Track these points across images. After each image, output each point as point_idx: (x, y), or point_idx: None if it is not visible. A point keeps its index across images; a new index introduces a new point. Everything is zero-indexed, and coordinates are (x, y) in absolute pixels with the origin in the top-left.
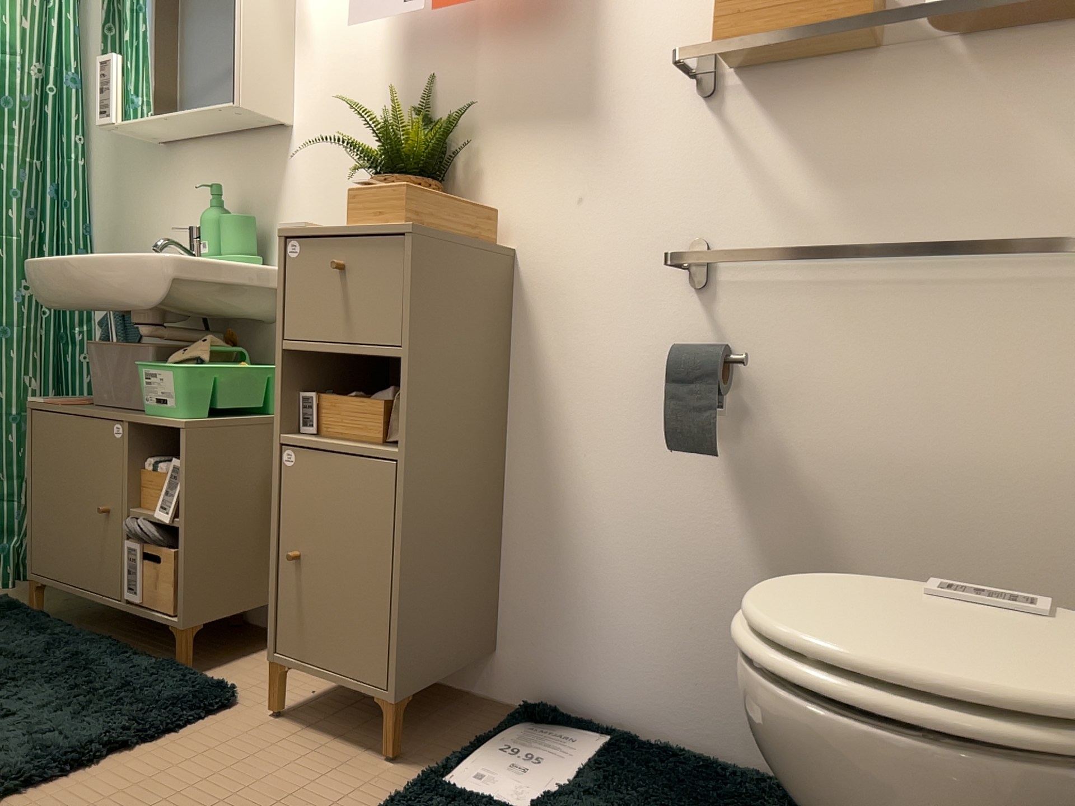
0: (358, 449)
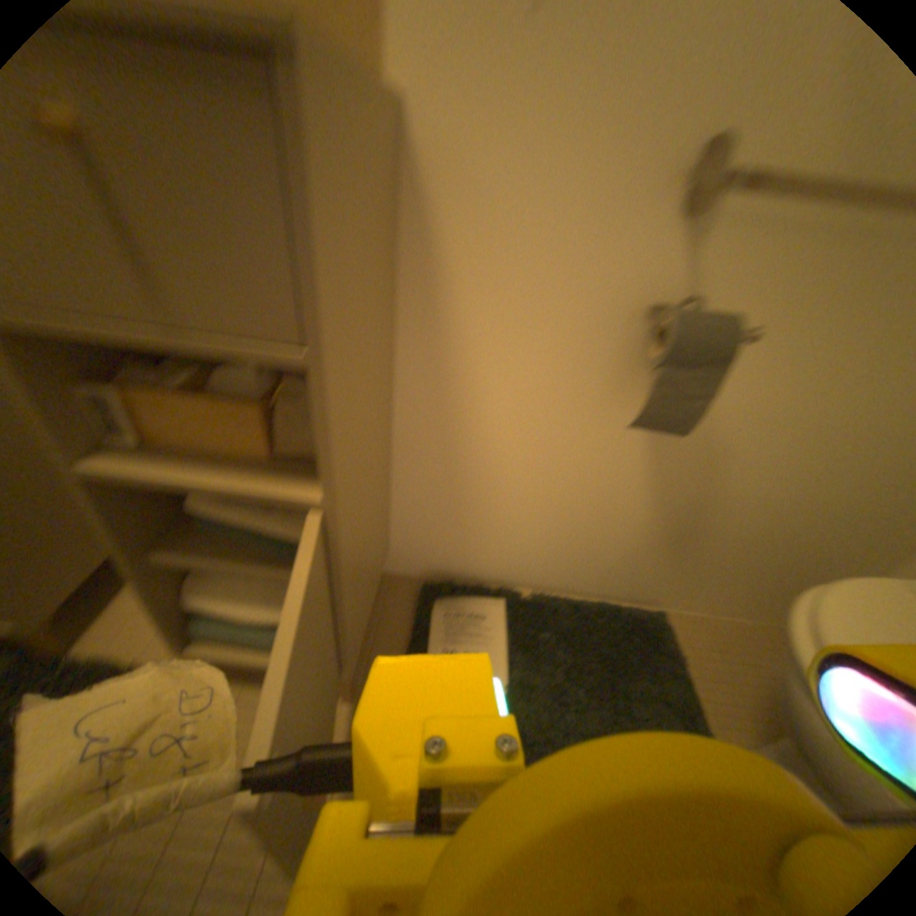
0: (243, 492)
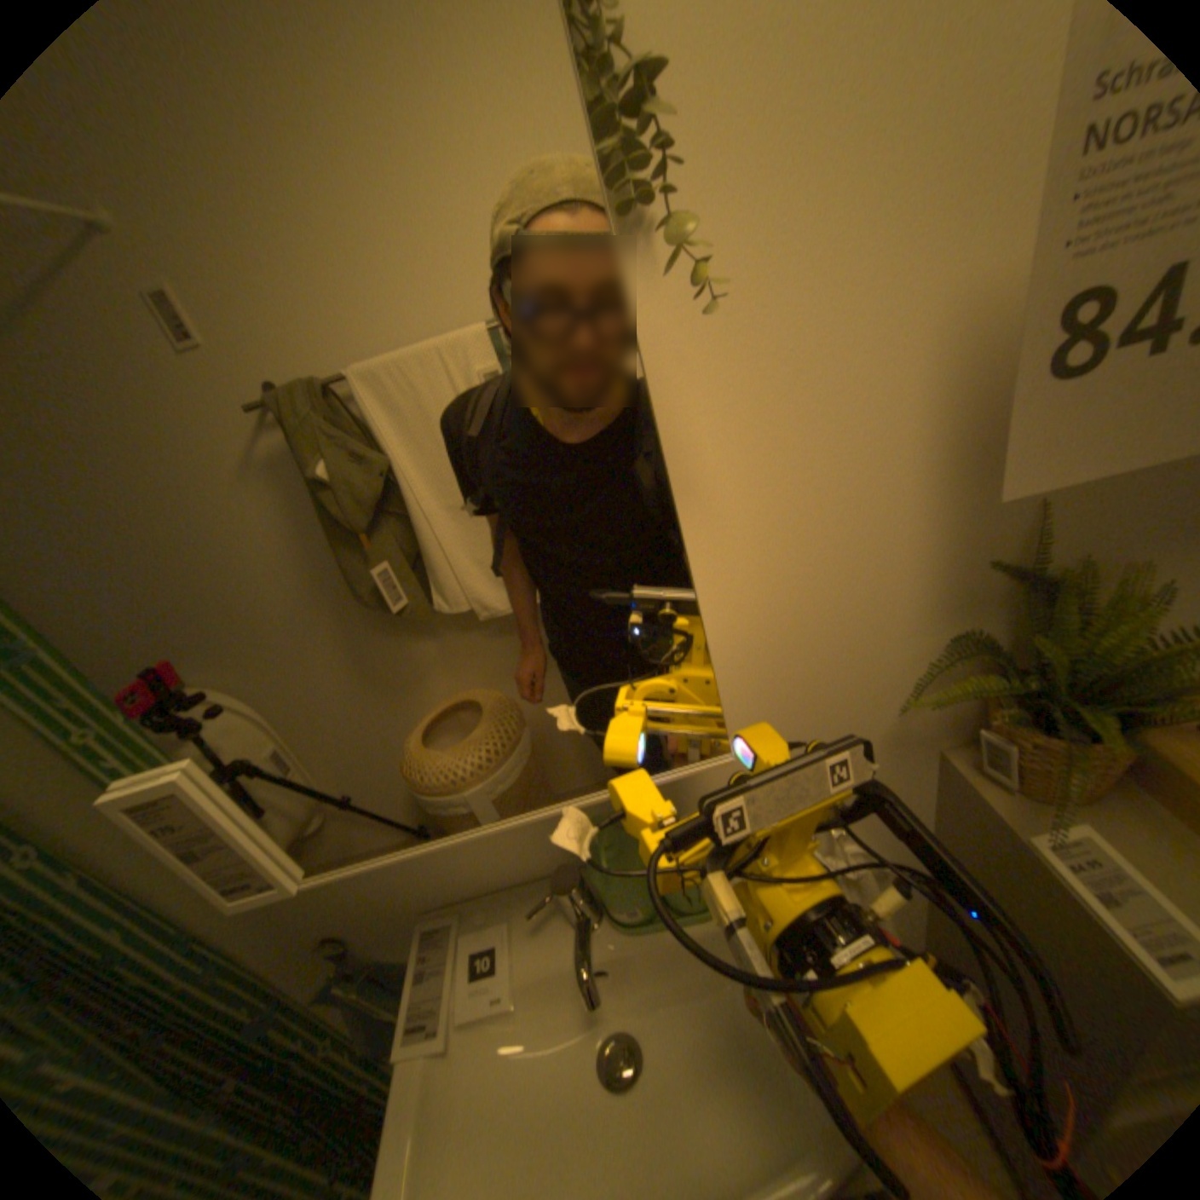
0: None
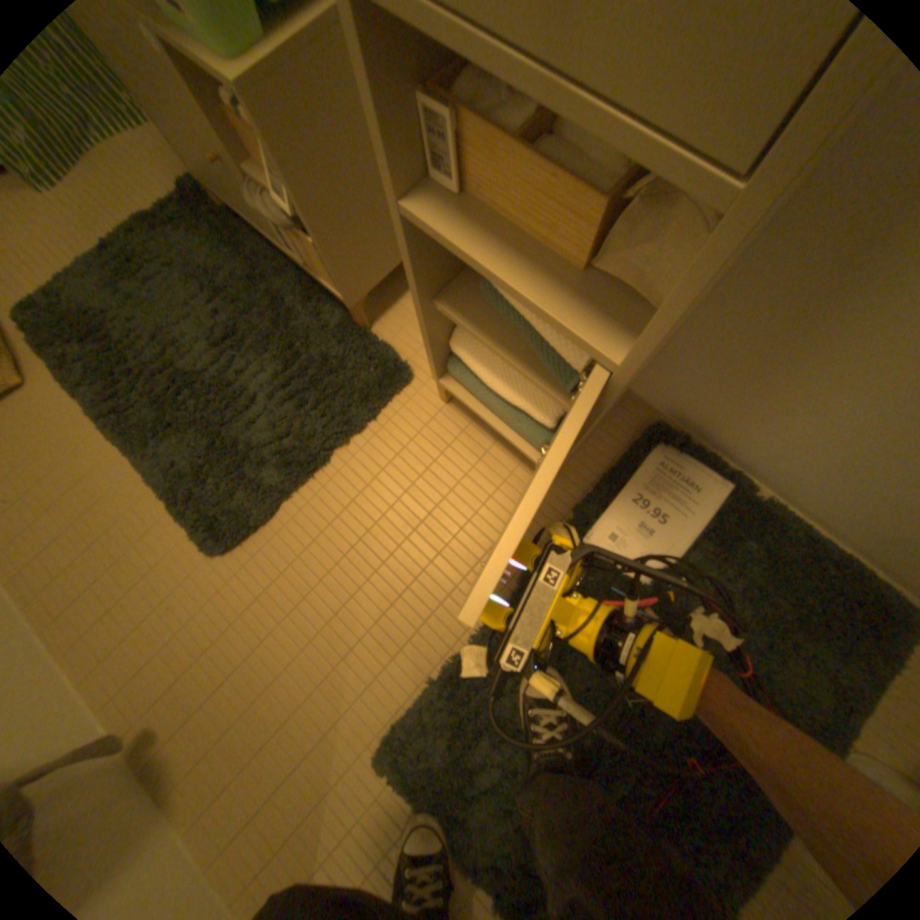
0: (535, 300)
